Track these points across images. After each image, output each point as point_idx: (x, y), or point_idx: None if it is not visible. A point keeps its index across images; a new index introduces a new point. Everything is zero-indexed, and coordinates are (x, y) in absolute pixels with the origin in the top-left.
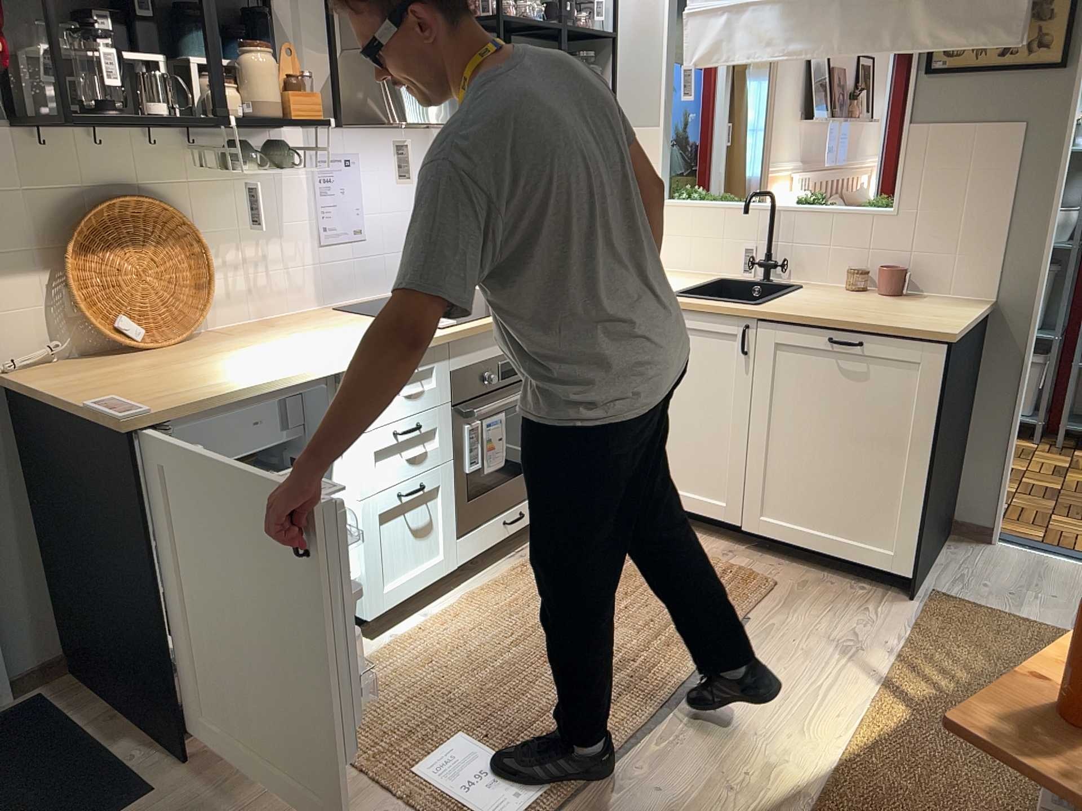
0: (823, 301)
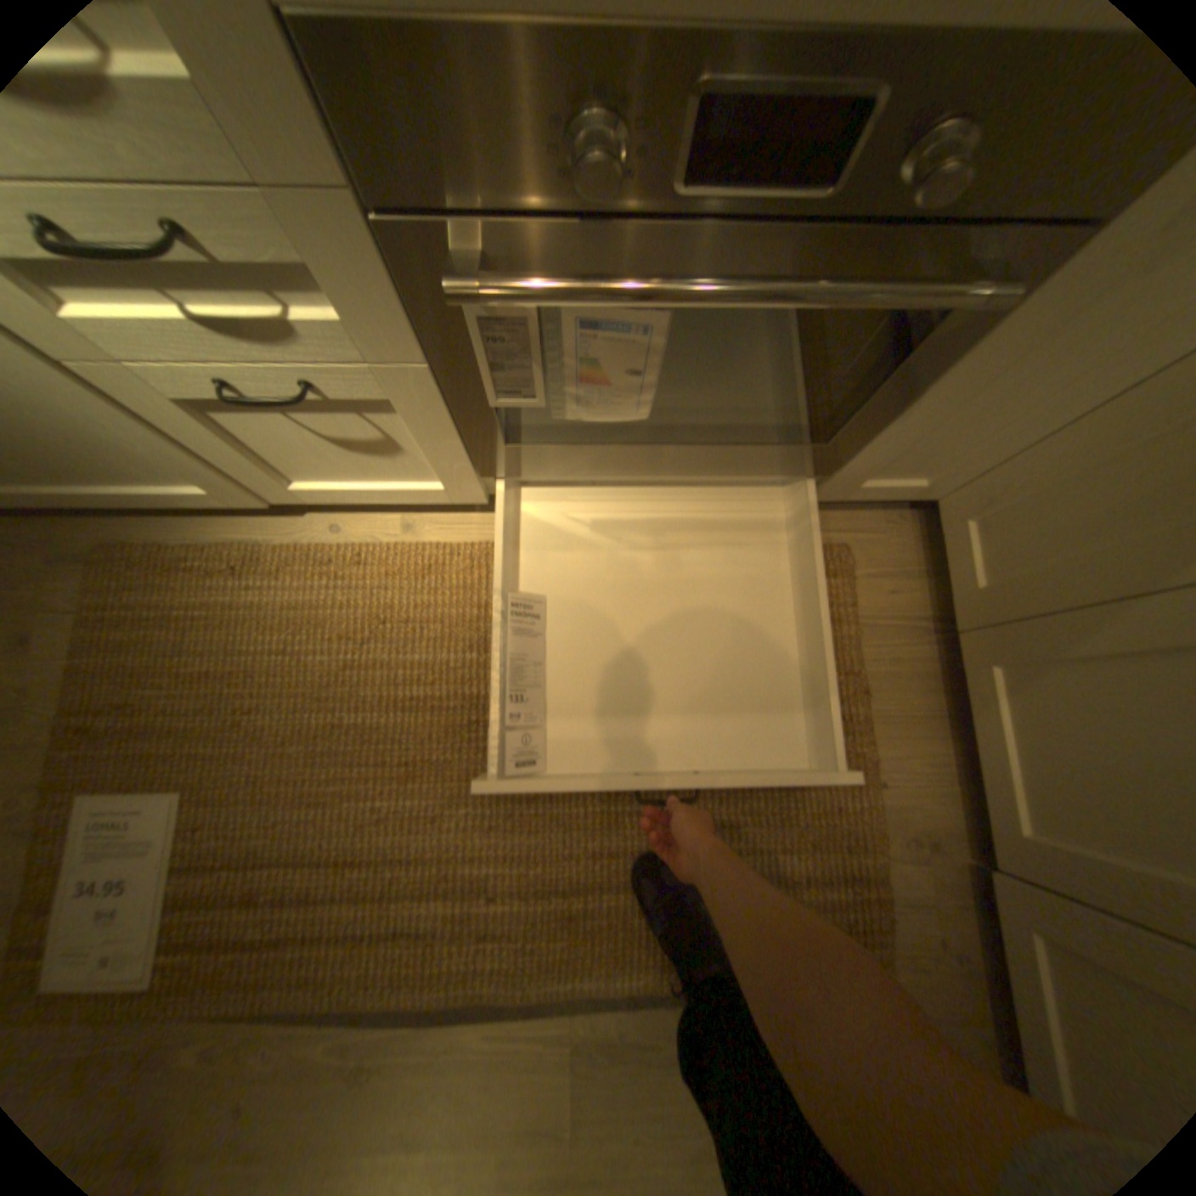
0: None
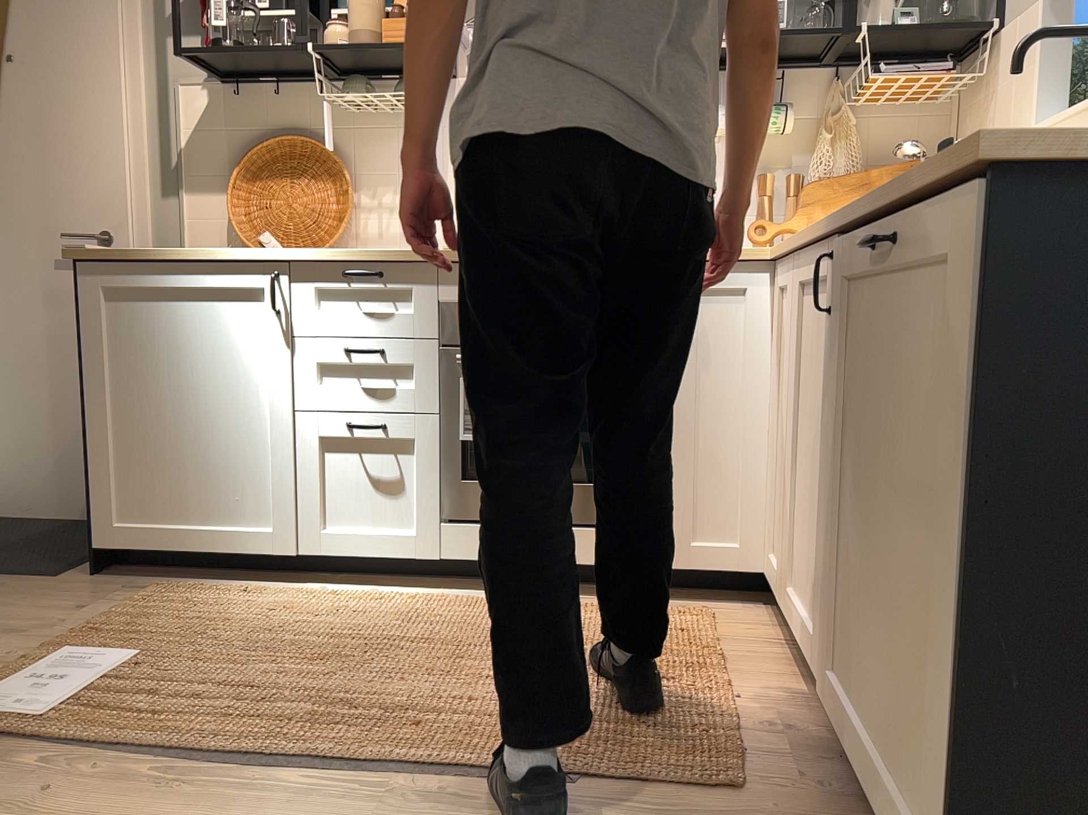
0: None
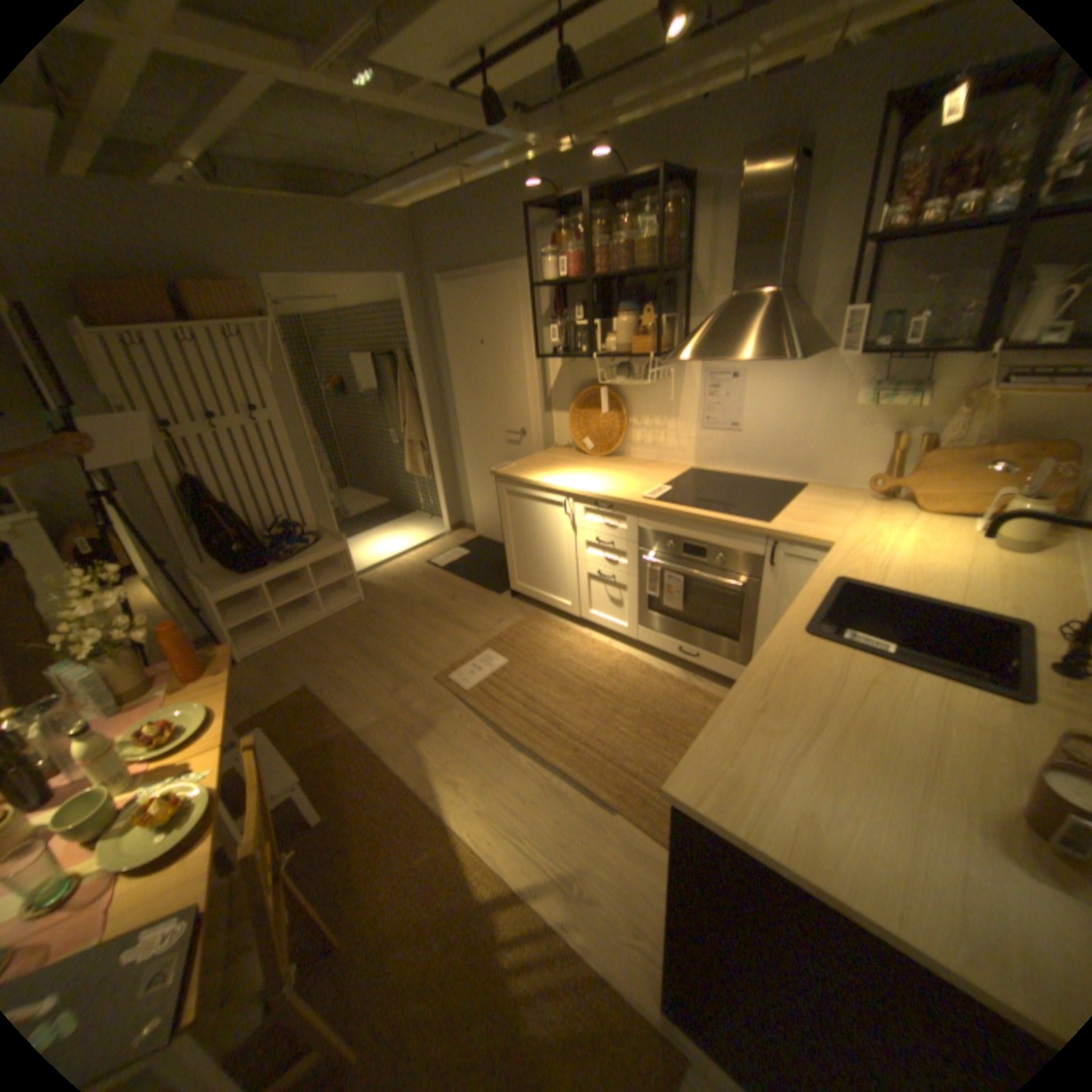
0: (878, 701)
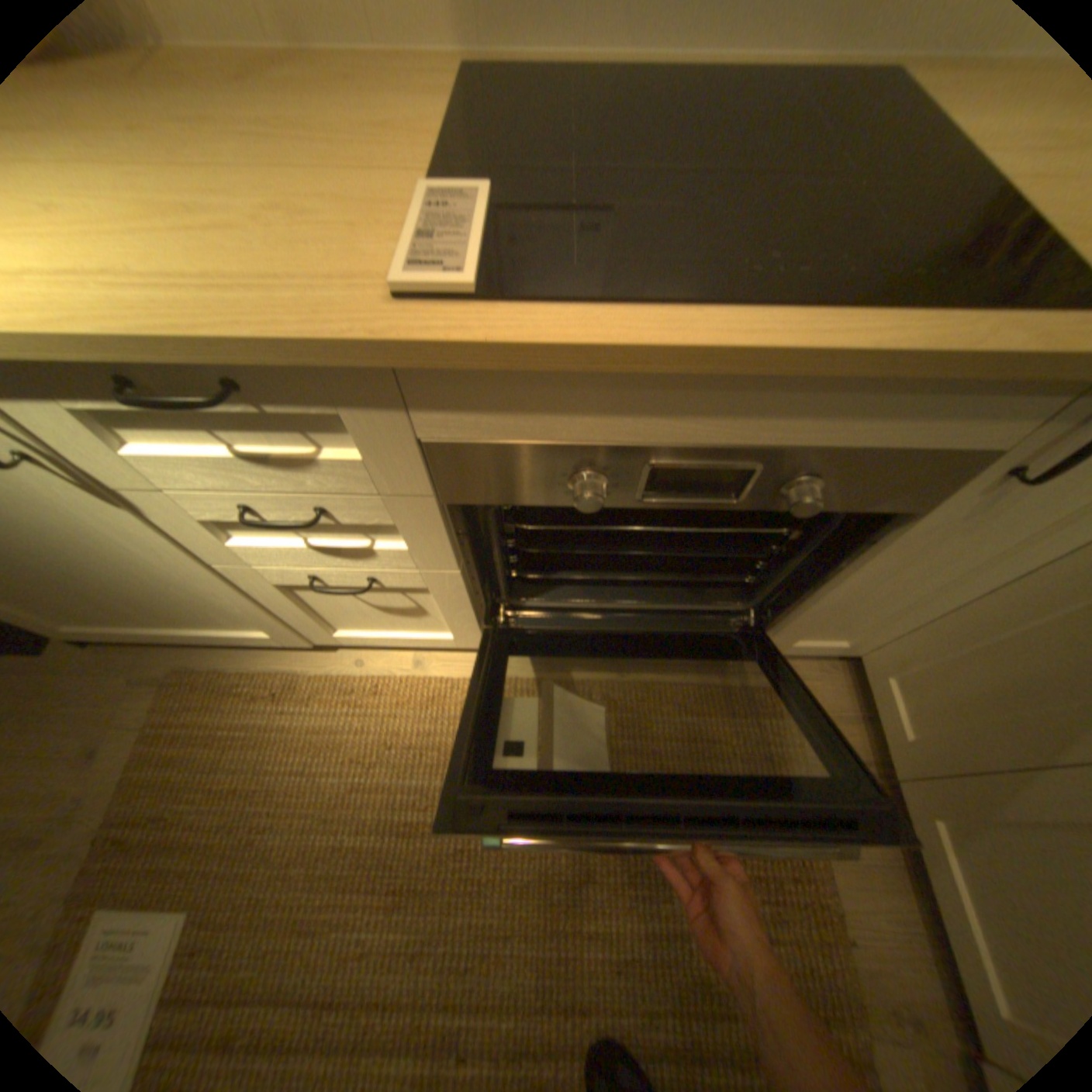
0: None
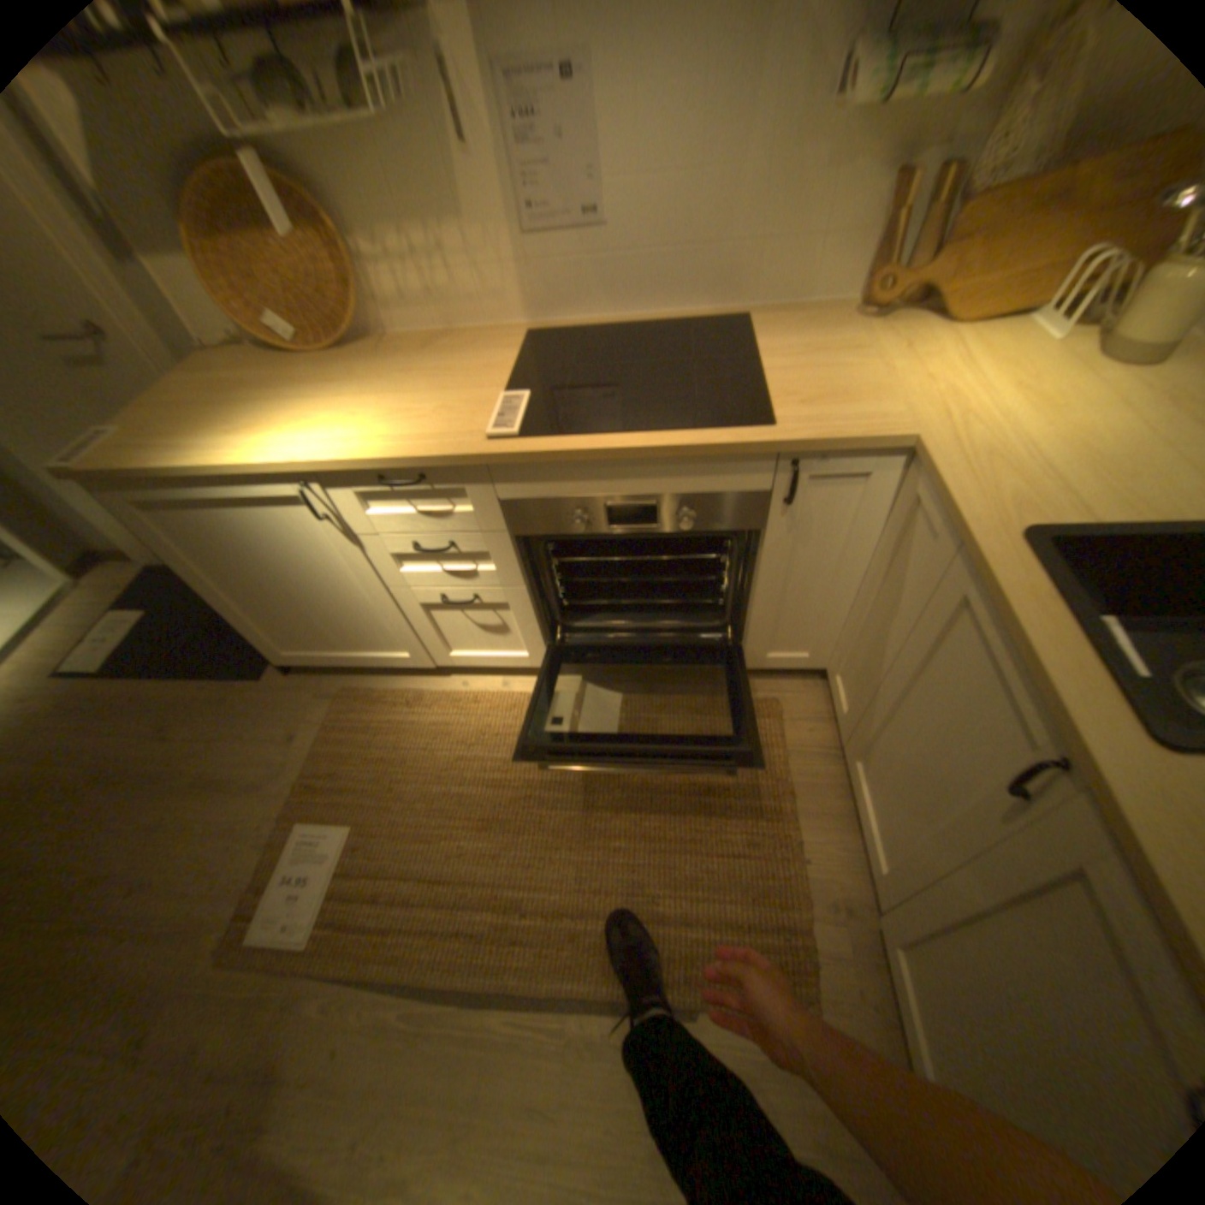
0: None
